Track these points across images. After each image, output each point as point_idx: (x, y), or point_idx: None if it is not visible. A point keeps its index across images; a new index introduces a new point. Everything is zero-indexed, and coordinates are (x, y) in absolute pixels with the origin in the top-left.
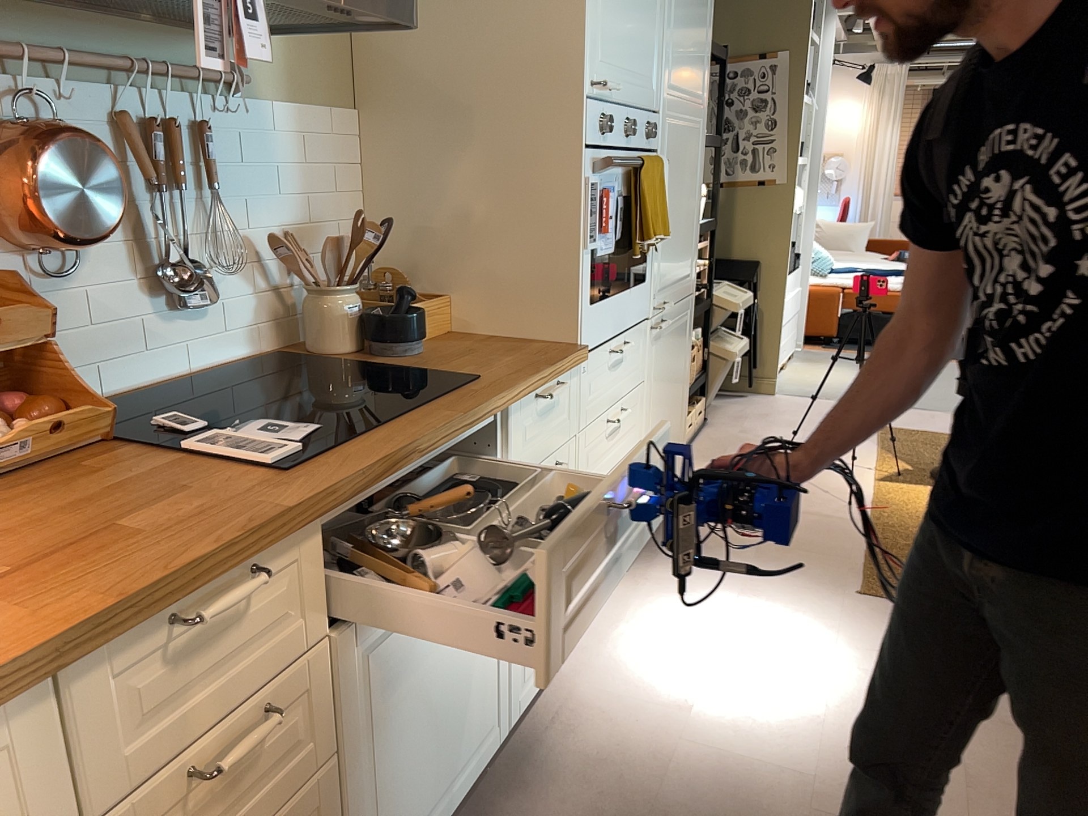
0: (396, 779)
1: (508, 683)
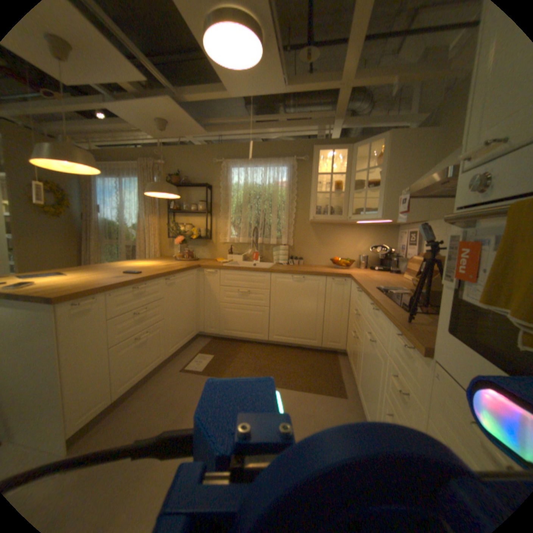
0: (363, 373)
1: None
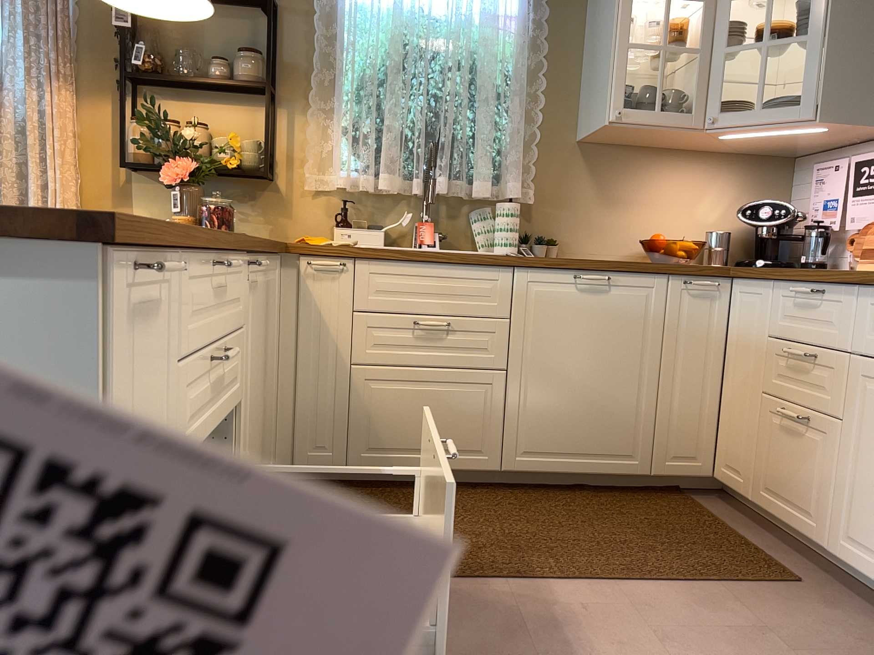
0: (872, 497)
1: None
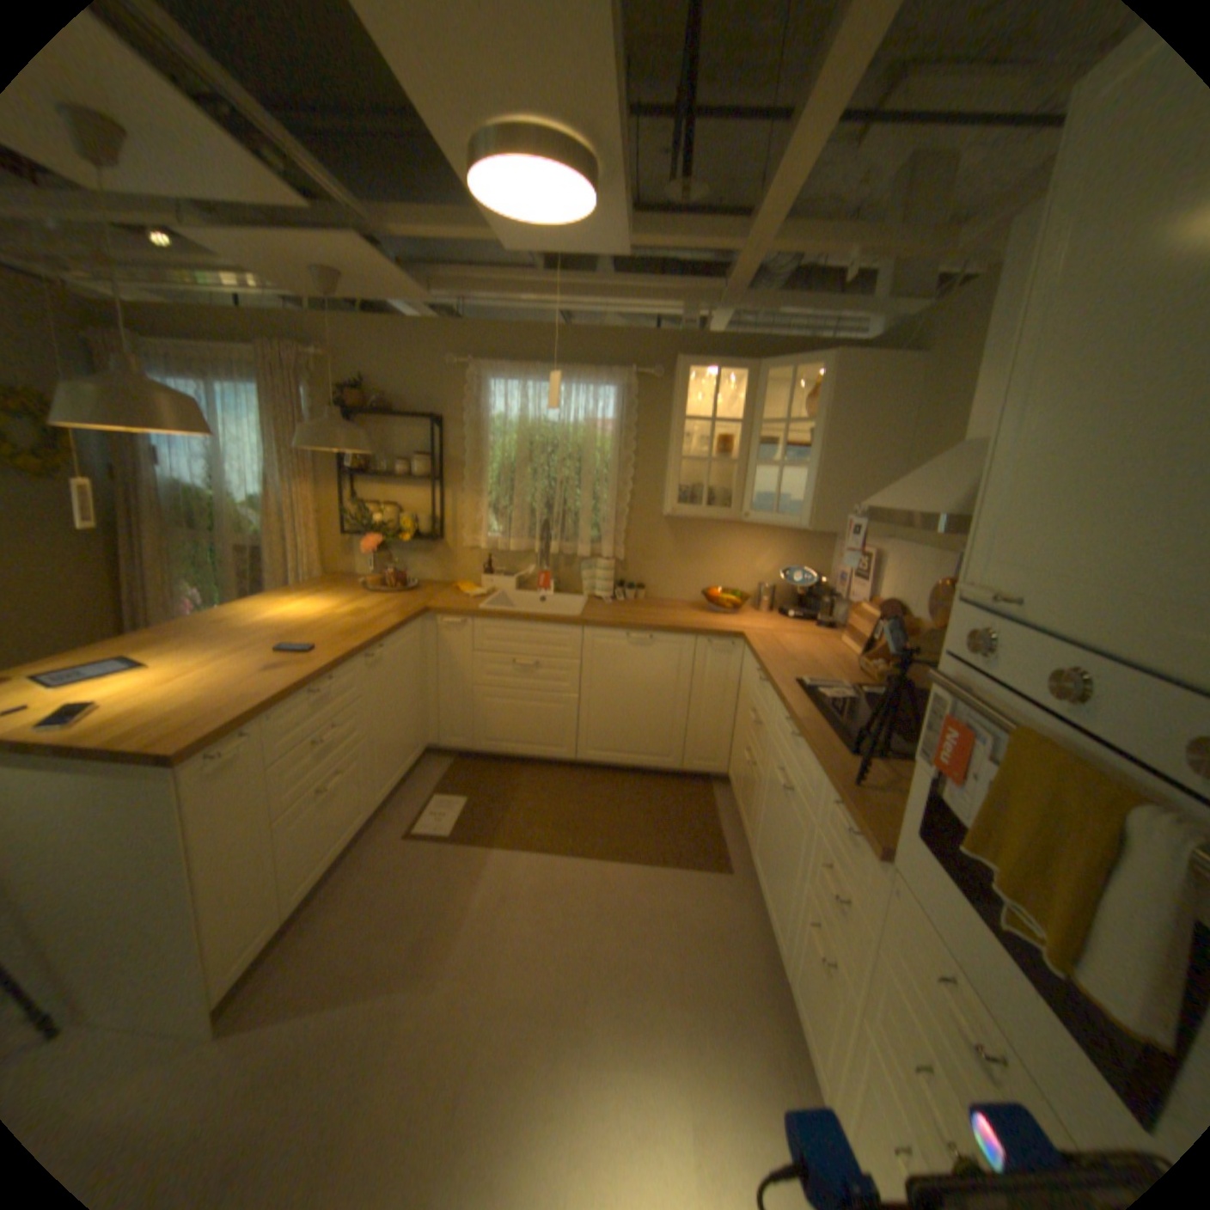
0: (765, 836)
1: (794, 956)
